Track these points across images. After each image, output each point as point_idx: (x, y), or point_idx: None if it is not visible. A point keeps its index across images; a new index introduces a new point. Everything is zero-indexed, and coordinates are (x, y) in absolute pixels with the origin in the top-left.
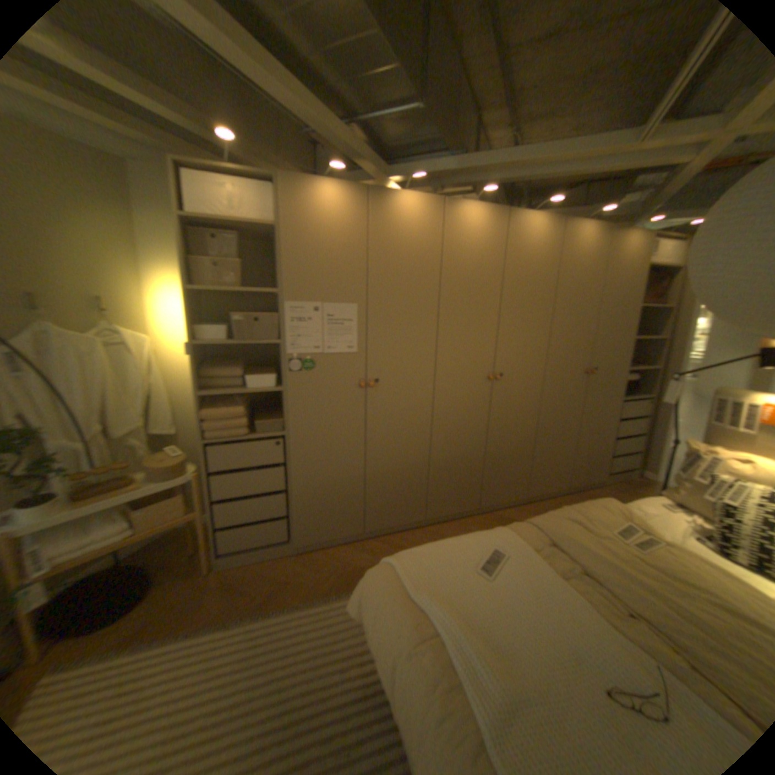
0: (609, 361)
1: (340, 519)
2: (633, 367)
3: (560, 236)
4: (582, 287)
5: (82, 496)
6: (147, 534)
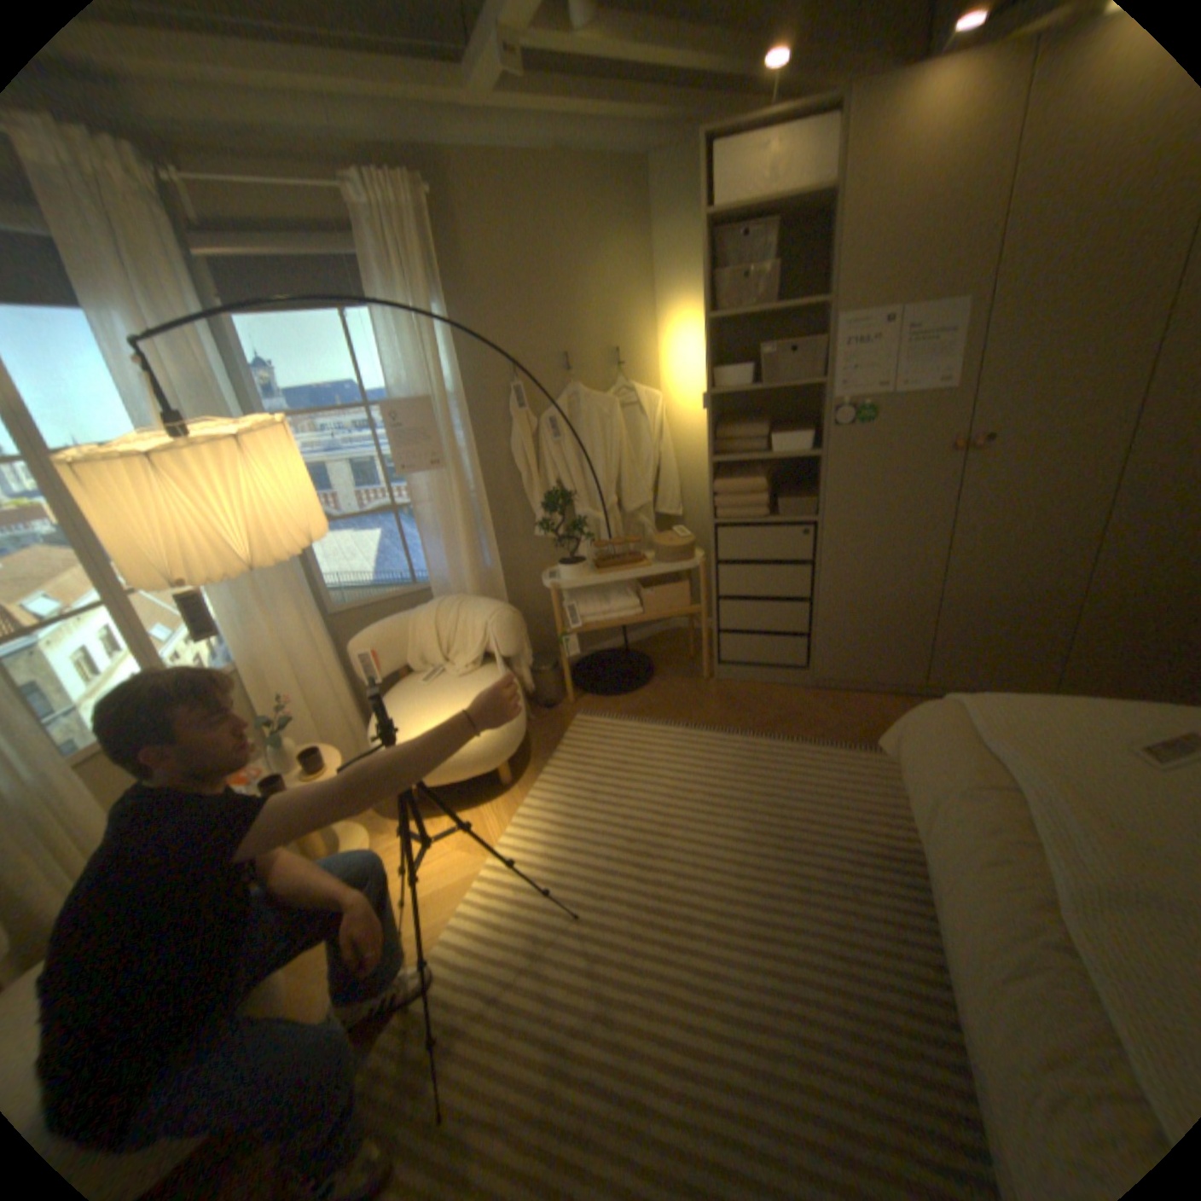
0: None
1: (887, 655)
2: None
3: None
4: None
5: (600, 565)
6: (652, 616)
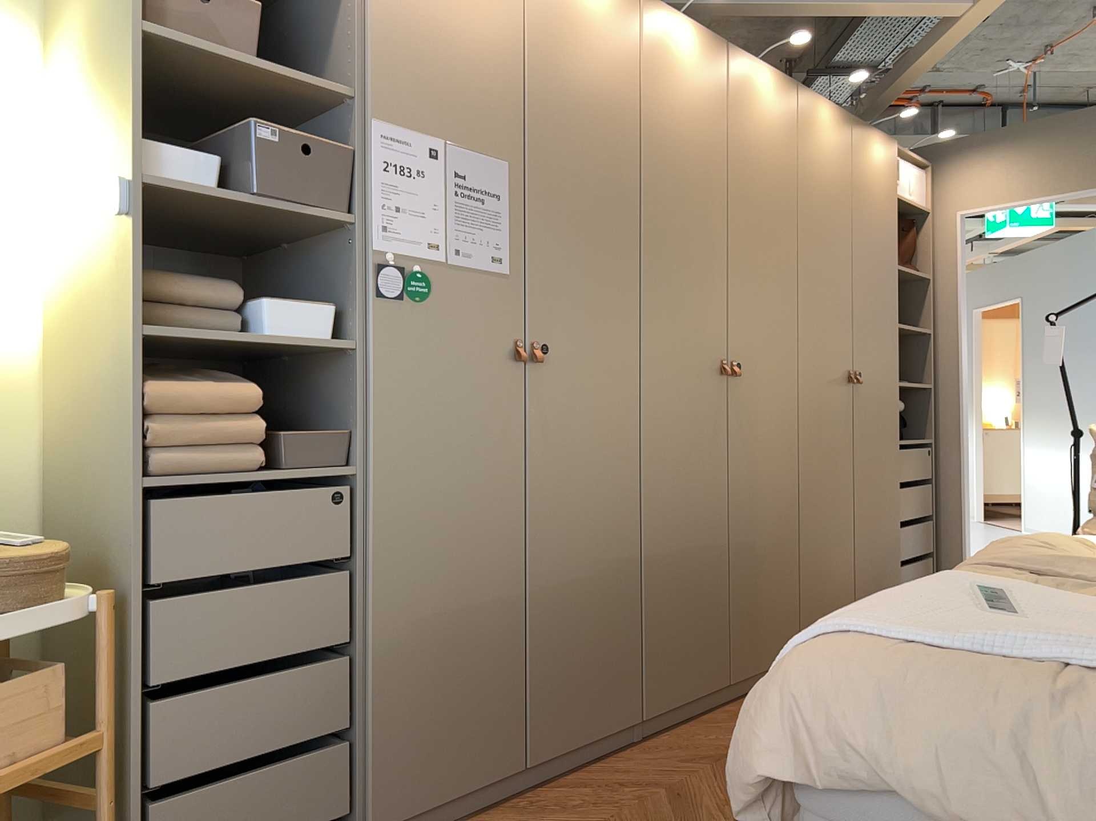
0: (876, 360)
1: (474, 729)
2: (897, 382)
3: (795, 113)
4: (830, 214)
5: None
6: None
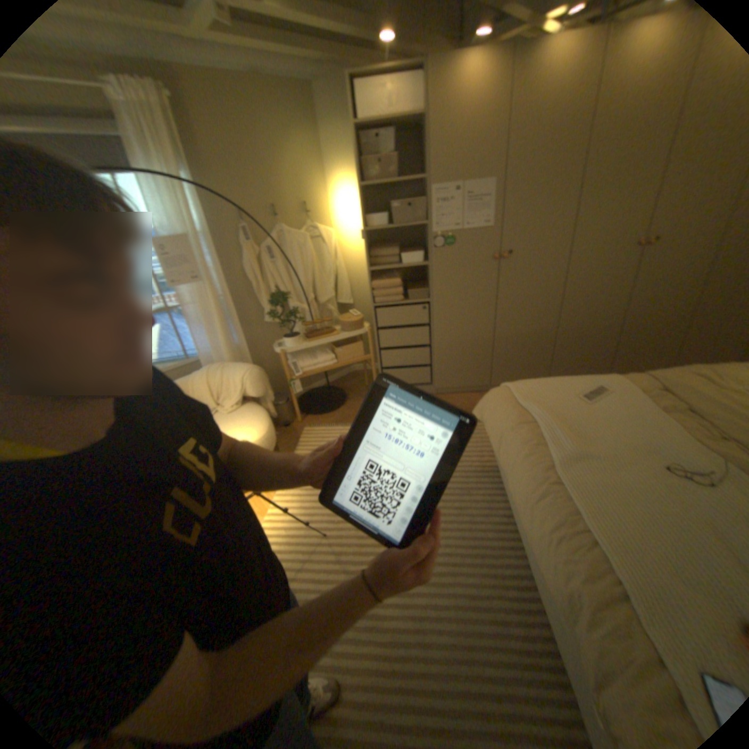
0: None
1: (470, 372)
2: None
3: None
4: None
5: (310, 336)
6: (343, 364)
